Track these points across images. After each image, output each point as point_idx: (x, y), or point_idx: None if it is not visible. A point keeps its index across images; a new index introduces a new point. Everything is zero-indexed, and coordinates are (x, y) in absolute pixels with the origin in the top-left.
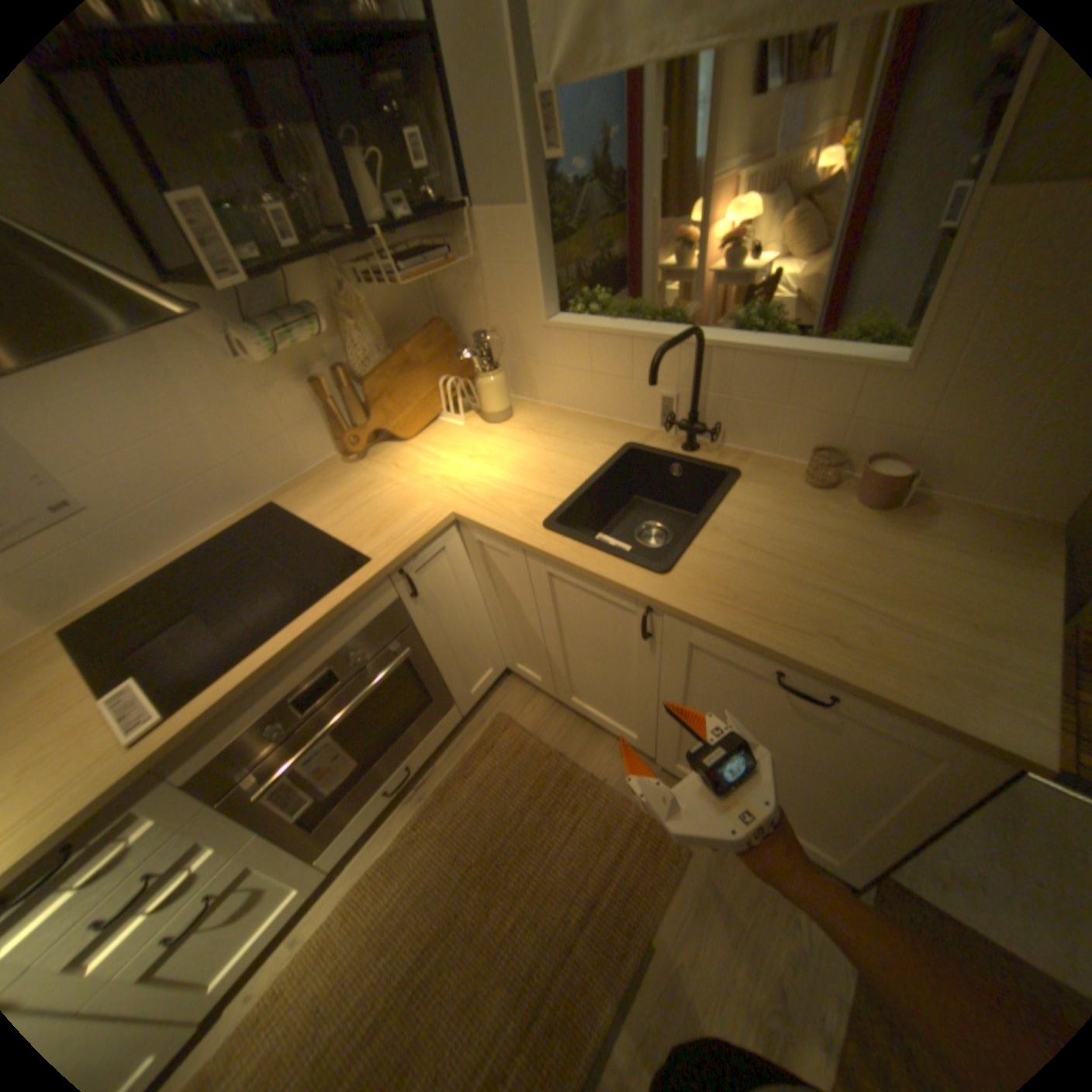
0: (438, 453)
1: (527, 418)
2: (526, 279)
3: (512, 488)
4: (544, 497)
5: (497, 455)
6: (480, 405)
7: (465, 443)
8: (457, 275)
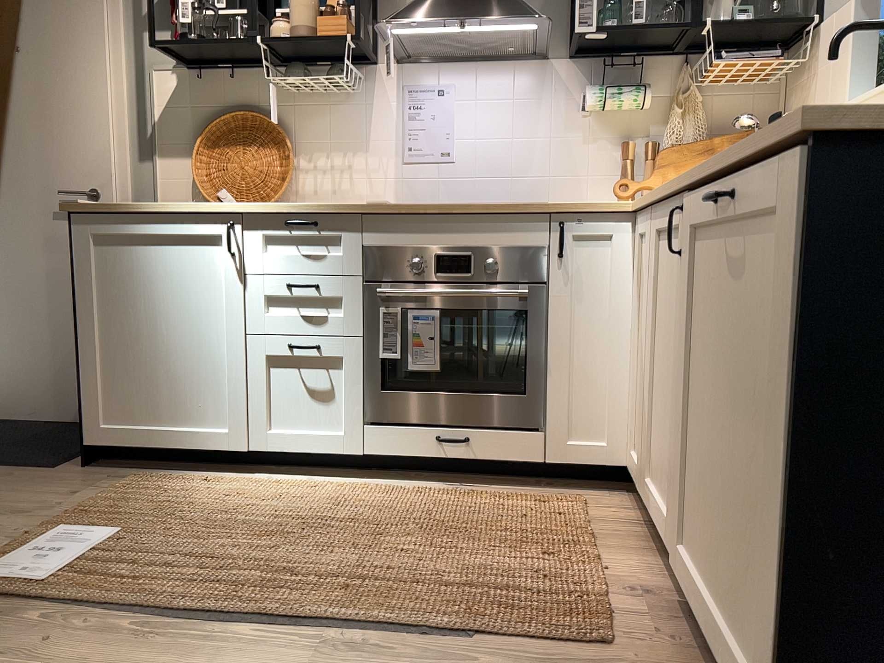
0: None
1: None
2: (840, 70)
3: None
4: None
5: None
6: None
7: None
8: (798, 94)
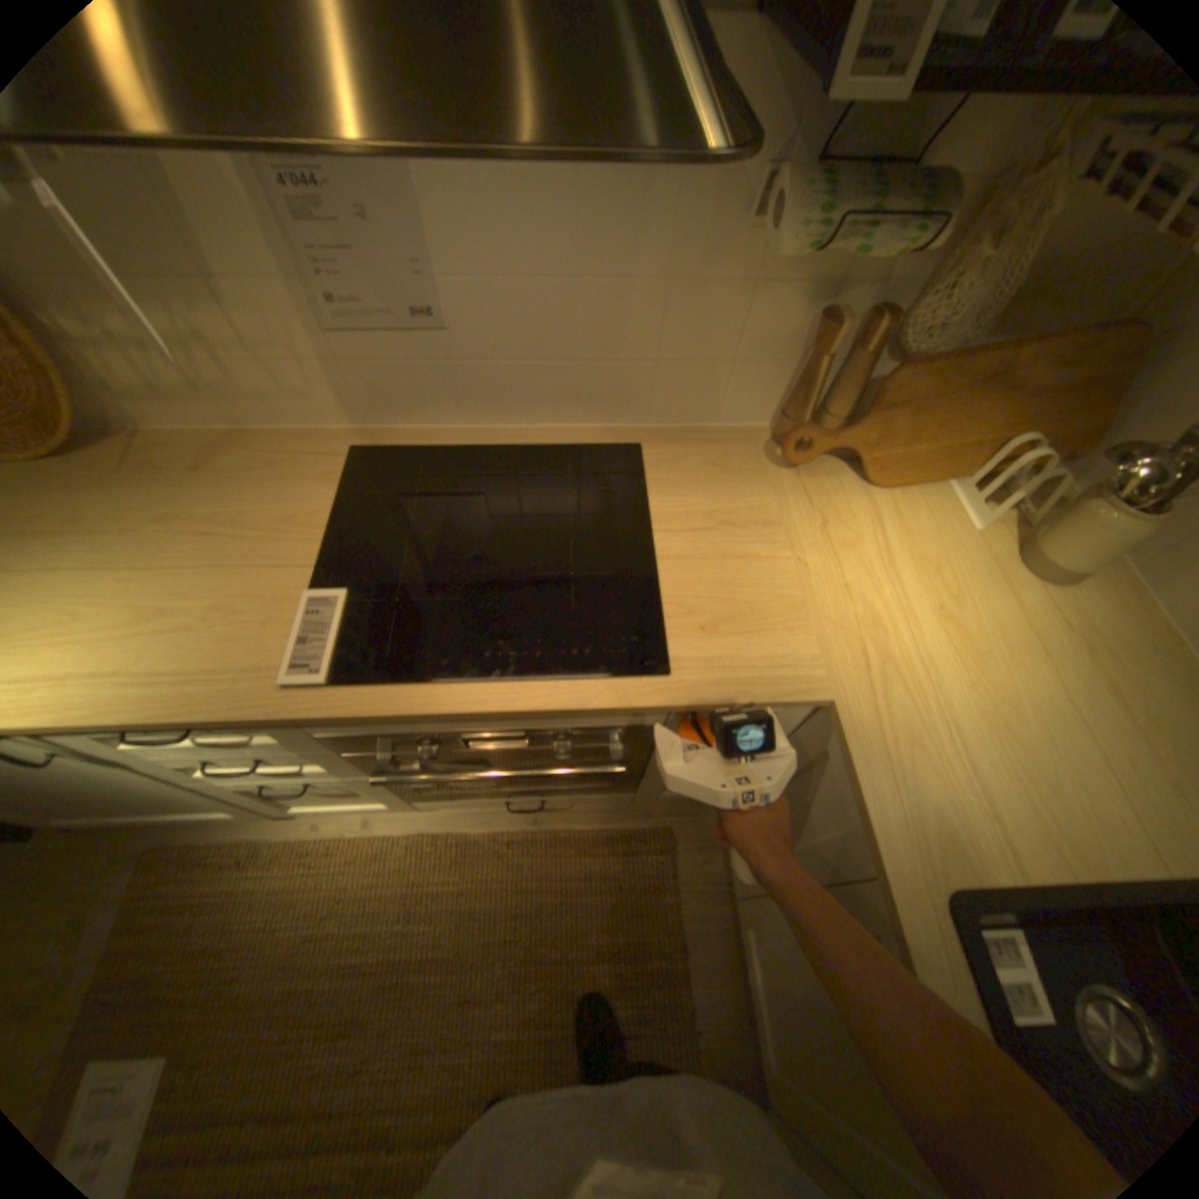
0: (899, 555)
1: (1104, 612)
2: None
3: (961, 753)
4: (1002, 836)
5: (989, 649)
6: (1046, 532)
7: (955, 571)
8: None
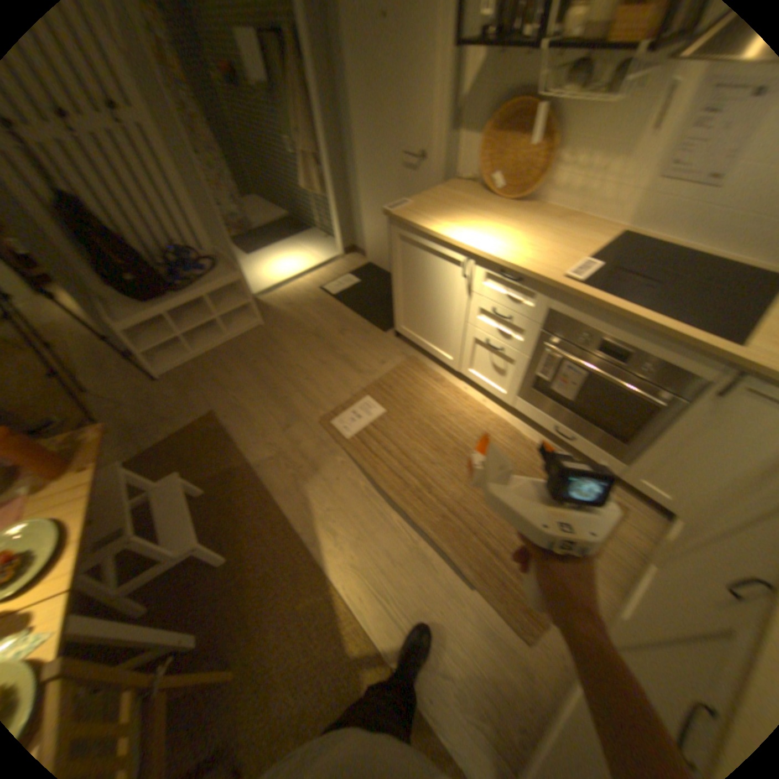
0: None
1: None
2: None
3: None
4: None
5: None
6: None
7: None
8: None
